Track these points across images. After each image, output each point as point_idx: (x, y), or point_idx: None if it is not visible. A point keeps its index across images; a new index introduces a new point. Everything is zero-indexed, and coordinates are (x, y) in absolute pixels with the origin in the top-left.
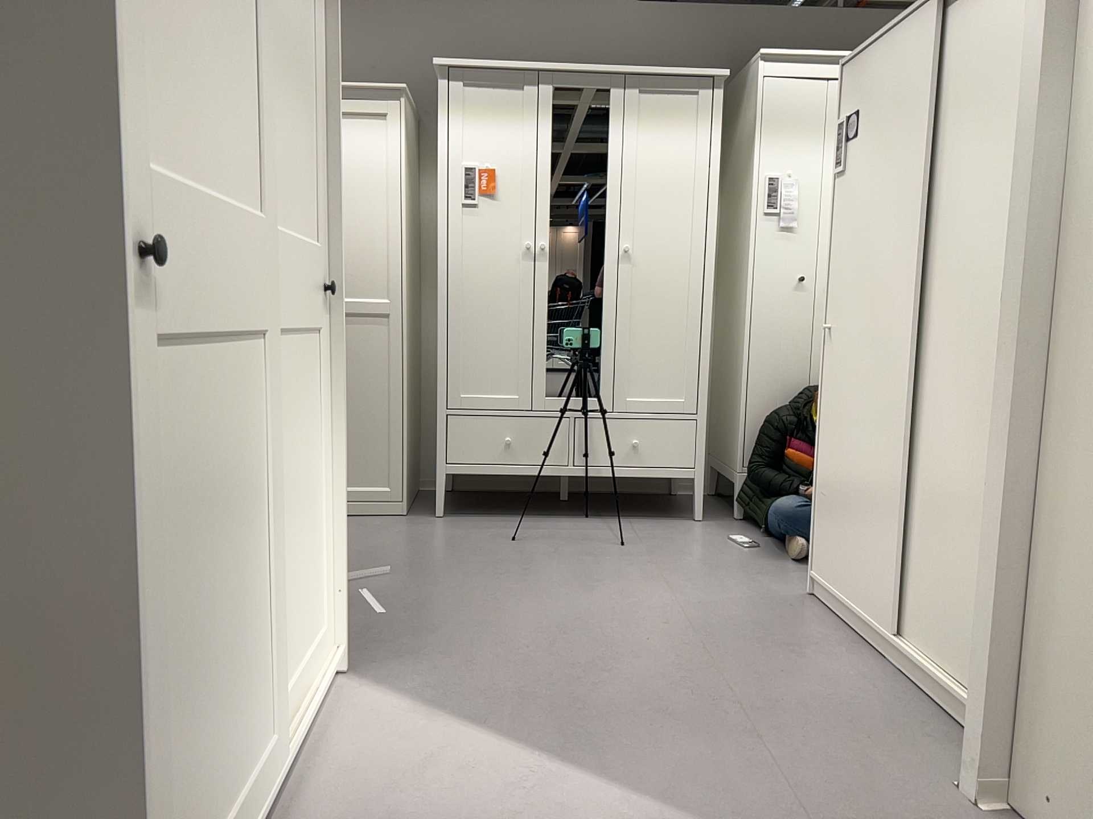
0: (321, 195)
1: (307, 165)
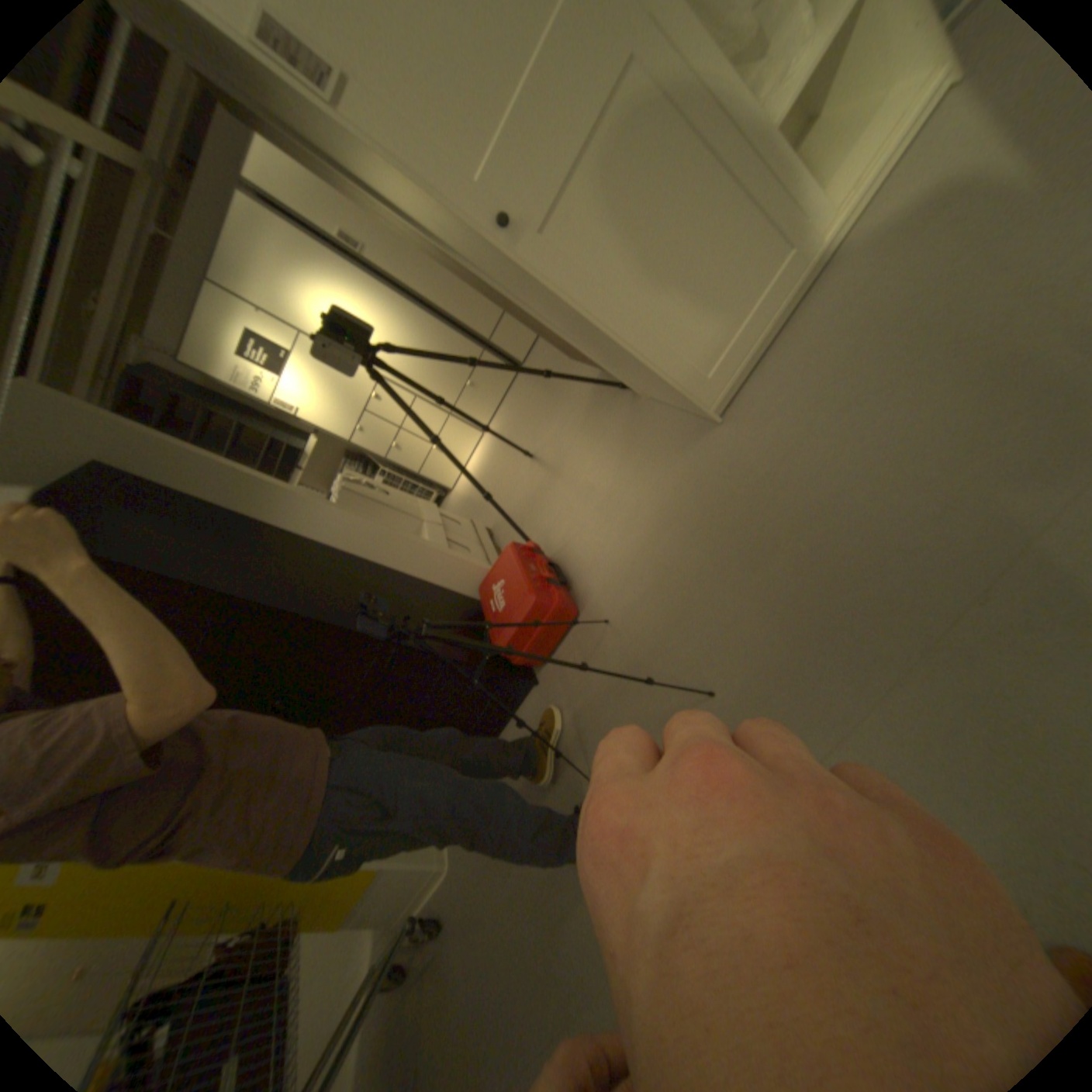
0: None
1: None
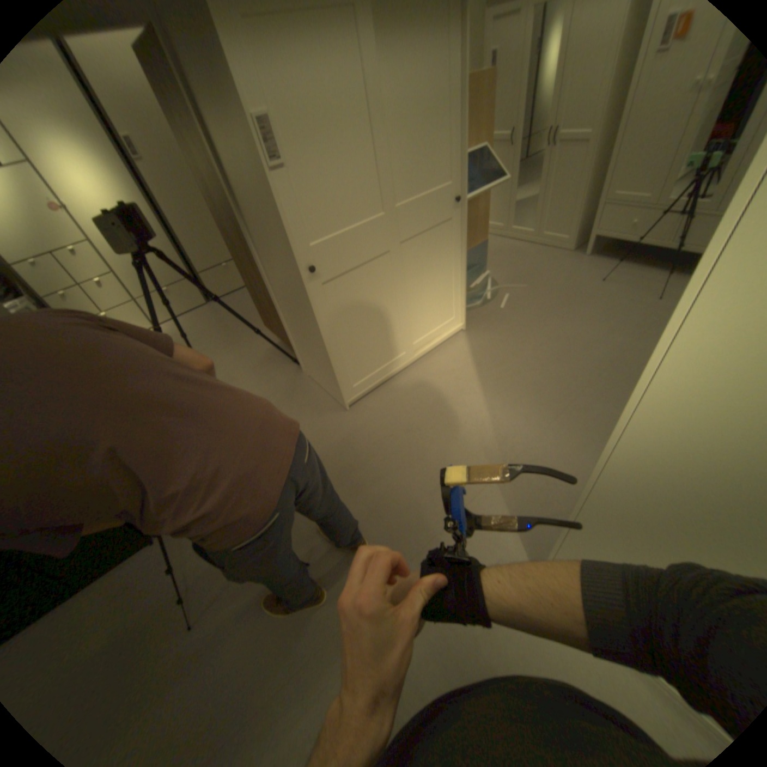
0: (457, 156)
1: (443, 150)
